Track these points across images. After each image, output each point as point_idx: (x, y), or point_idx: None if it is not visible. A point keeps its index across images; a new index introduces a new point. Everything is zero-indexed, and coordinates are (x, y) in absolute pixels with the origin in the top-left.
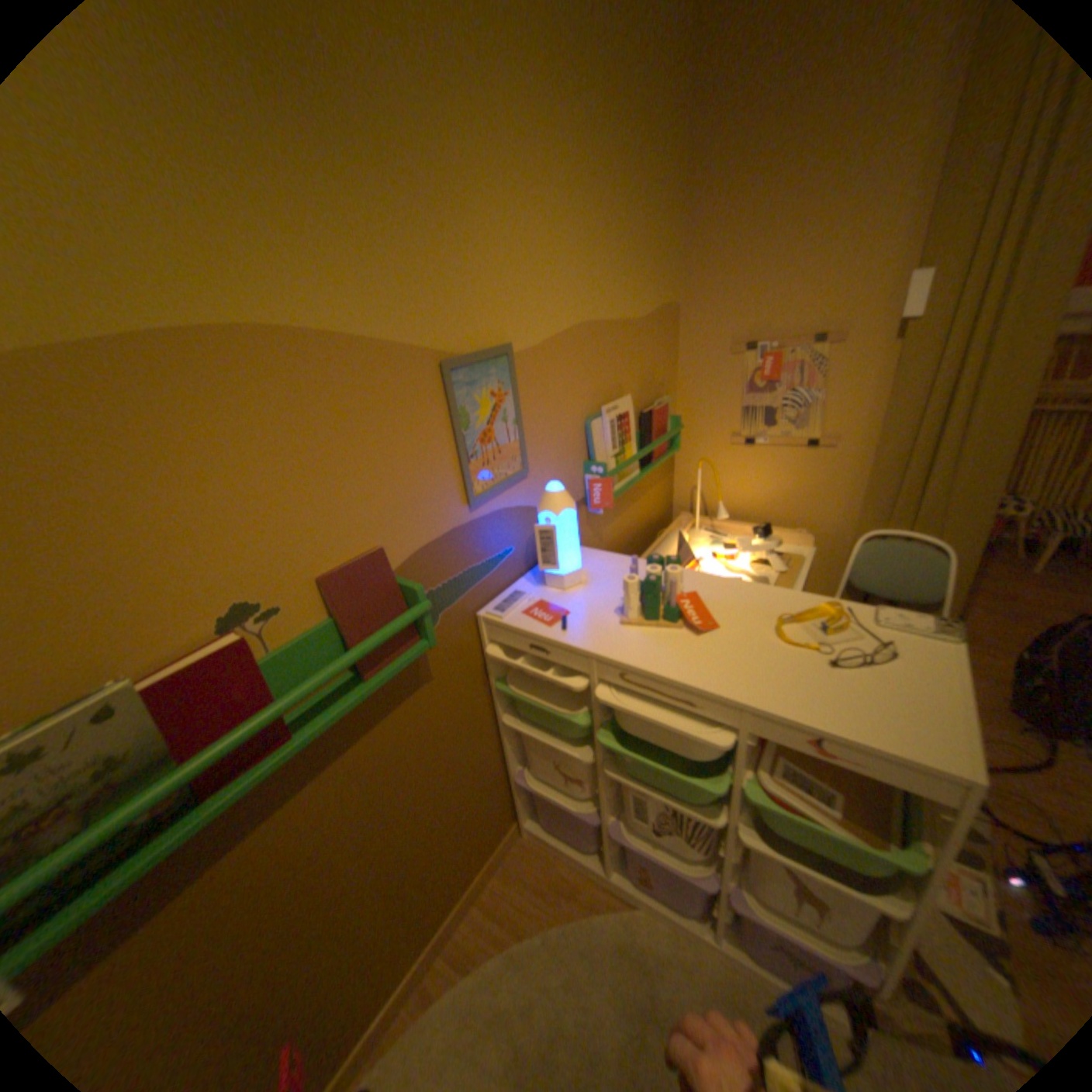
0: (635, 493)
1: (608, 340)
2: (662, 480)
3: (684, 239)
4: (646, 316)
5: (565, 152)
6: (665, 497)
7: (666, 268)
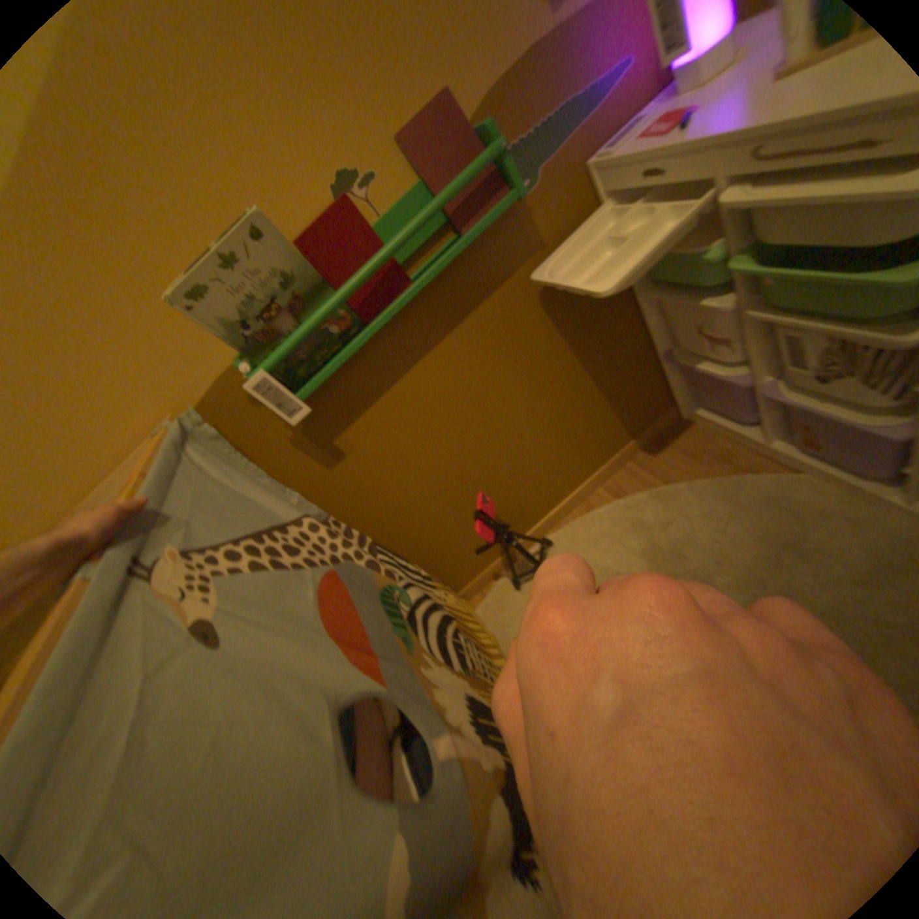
0: None
1: None
2: None
3: None
4: None
5: None
6: None
7: None
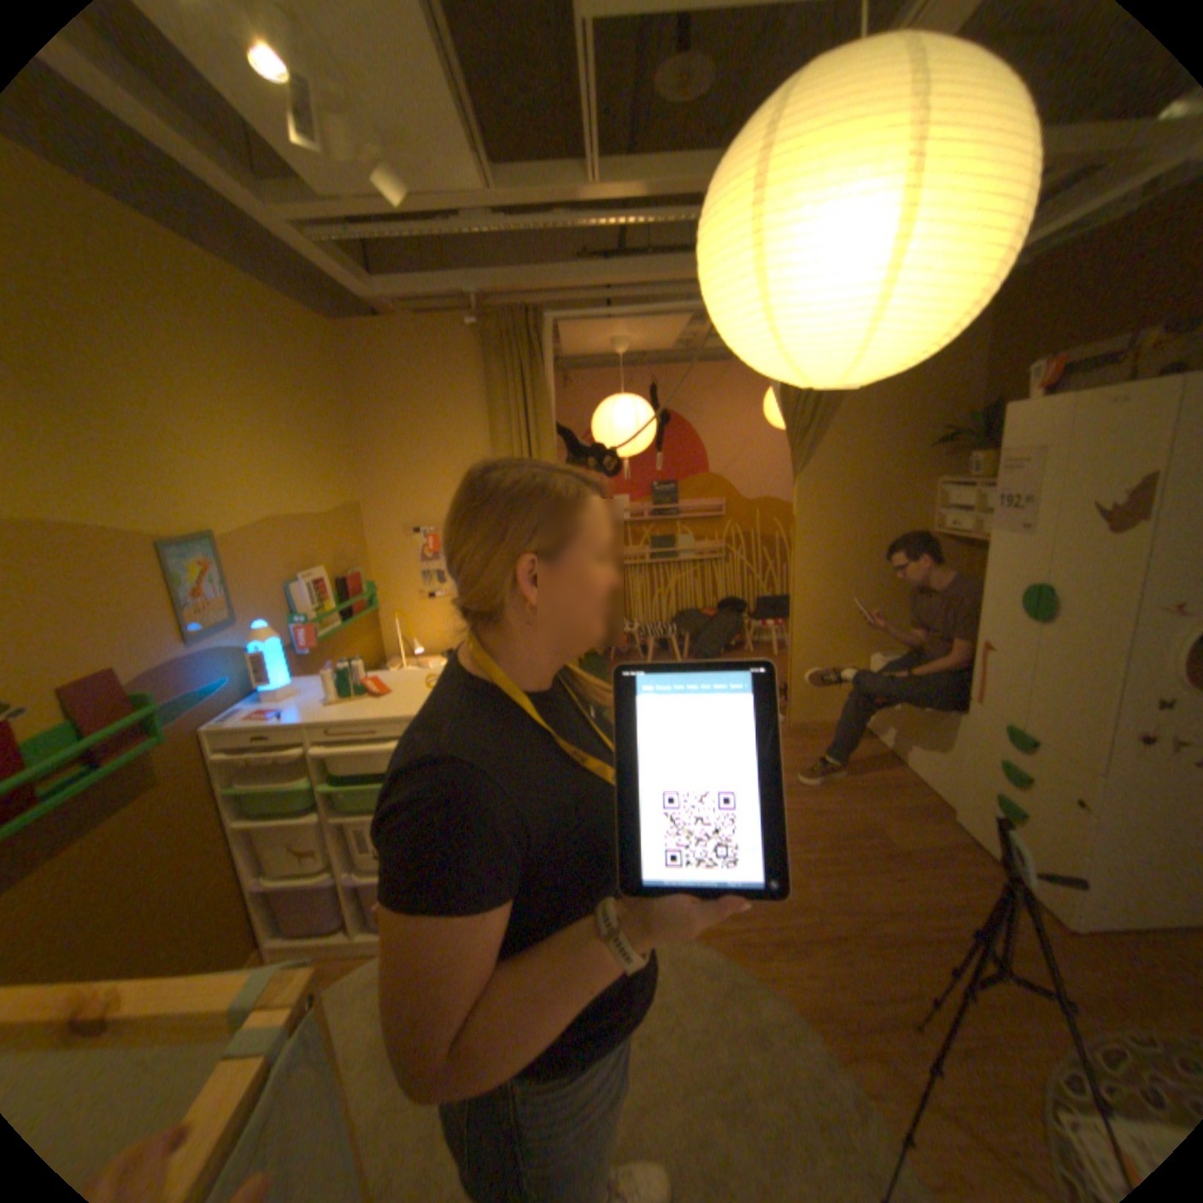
0: (342, 644)
1: (296, 529)
2: (369, 635)
3: (353, 462)
4: (328, 513)
5: (243, 417)
6: (375, 649)
7: (341, 481)
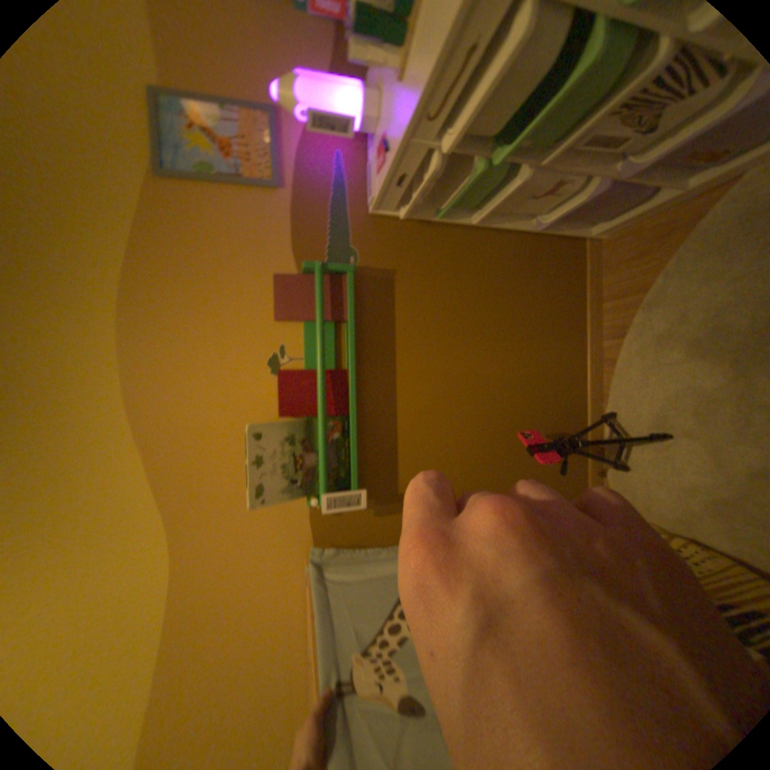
0: None
1: None
2: None
3: None
4: None
5: None
6: None
7: None
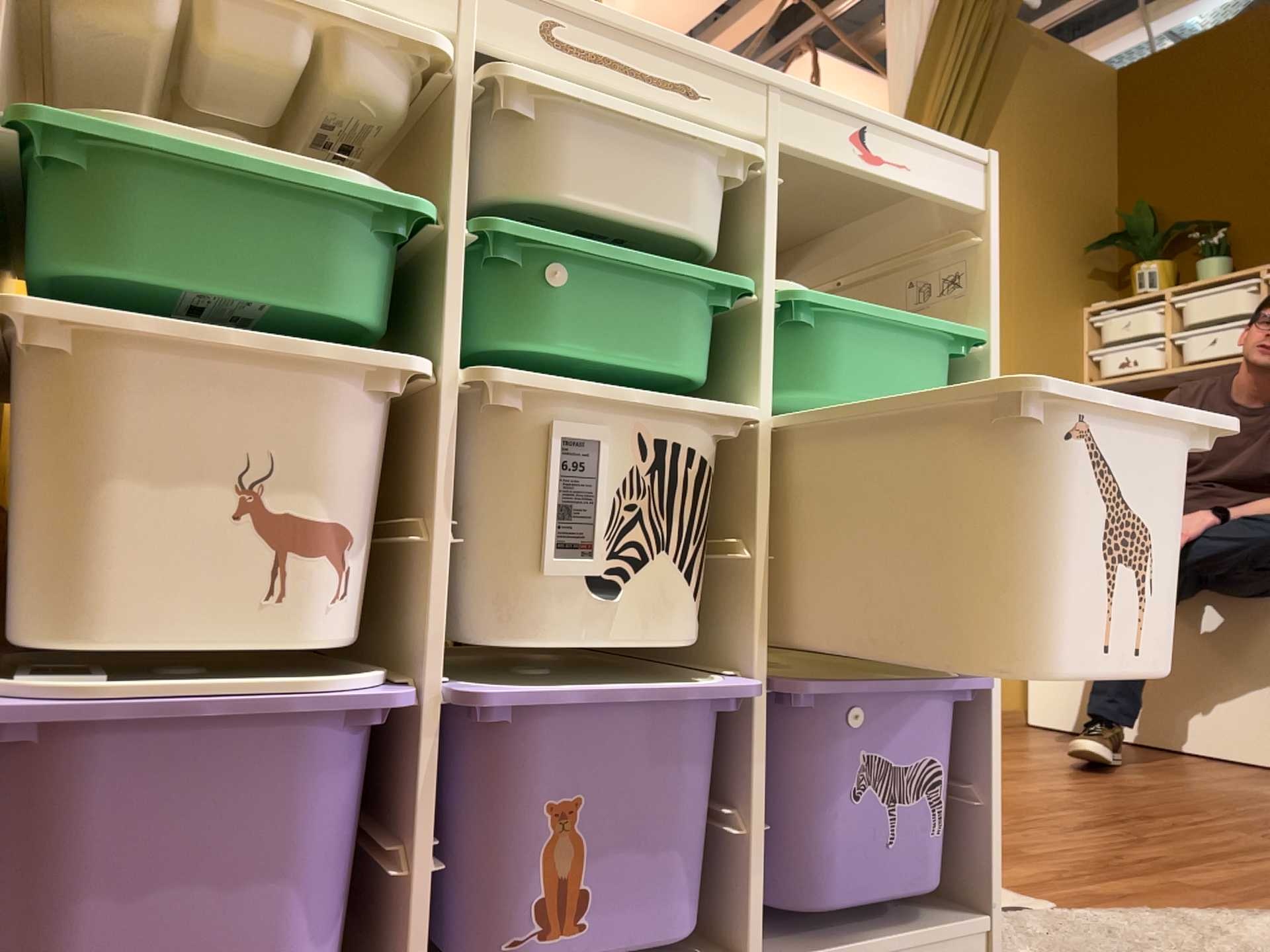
0: None
1: None
2: None
3: None
4: None
5: None
6: None
7: None
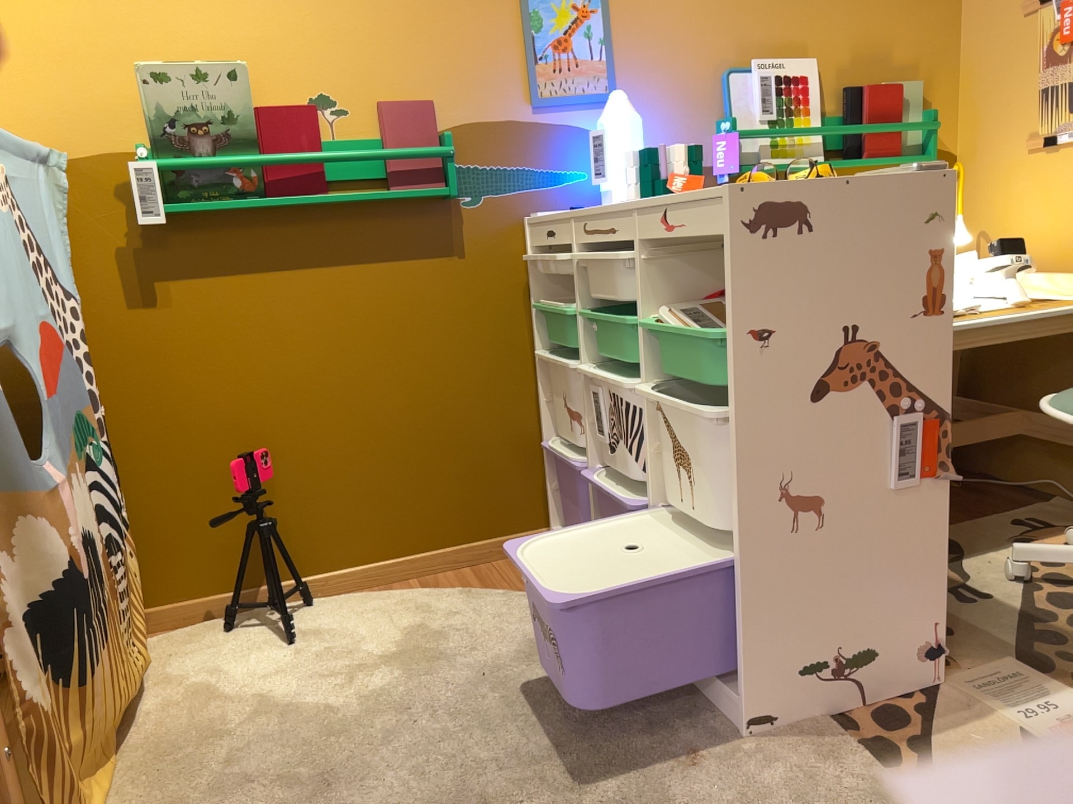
0: None
1: None
2: None
3: None
4: None
5: None
6: None
7: None
